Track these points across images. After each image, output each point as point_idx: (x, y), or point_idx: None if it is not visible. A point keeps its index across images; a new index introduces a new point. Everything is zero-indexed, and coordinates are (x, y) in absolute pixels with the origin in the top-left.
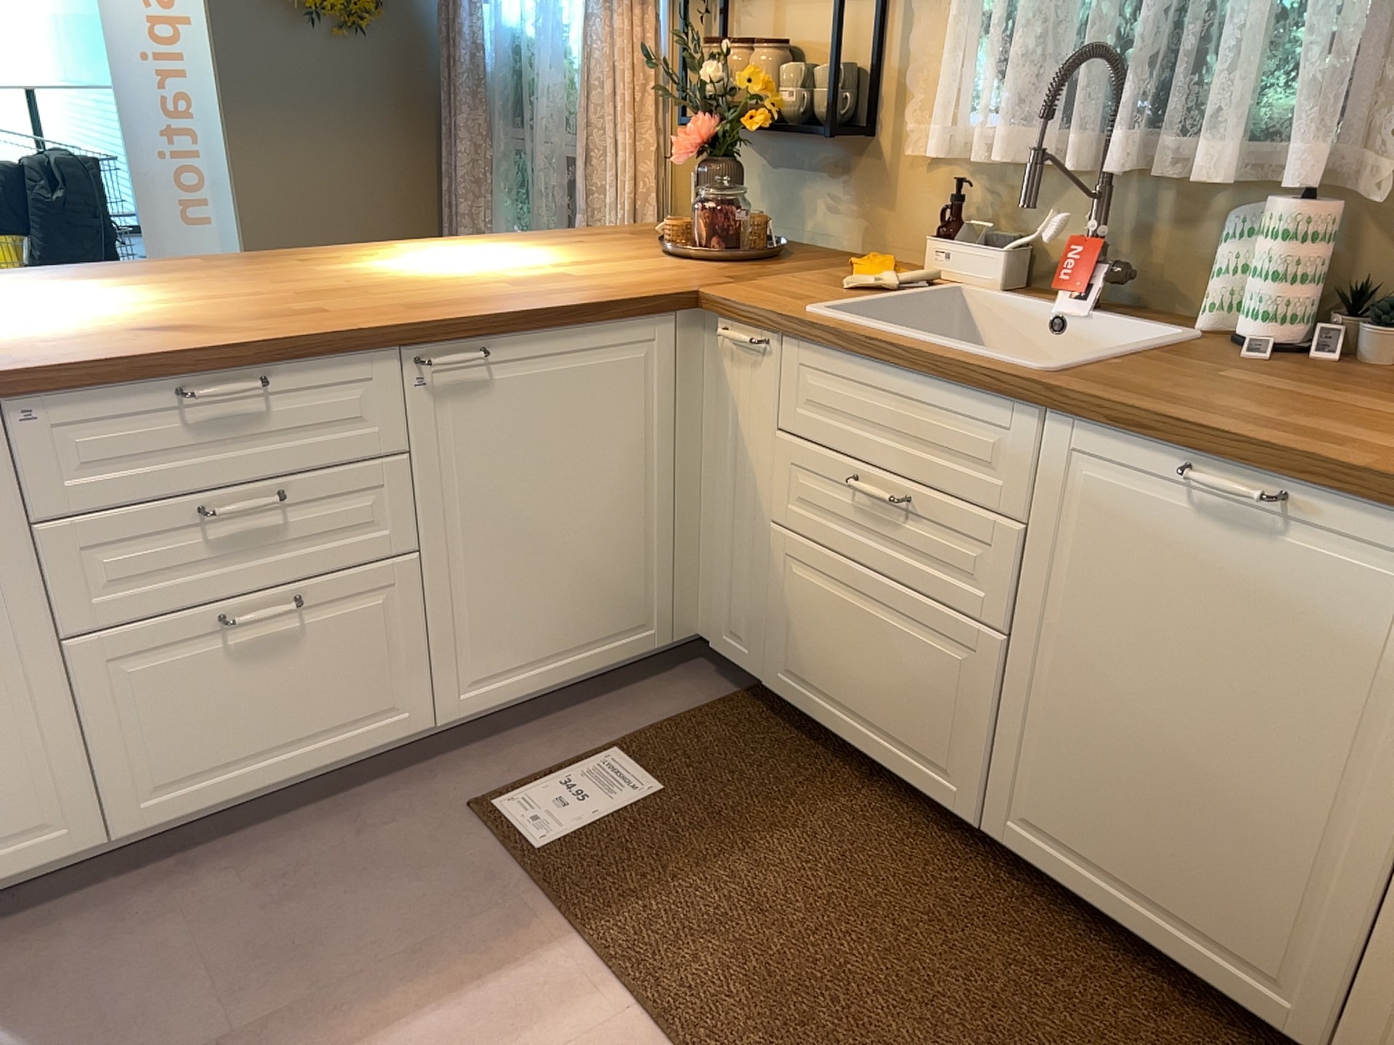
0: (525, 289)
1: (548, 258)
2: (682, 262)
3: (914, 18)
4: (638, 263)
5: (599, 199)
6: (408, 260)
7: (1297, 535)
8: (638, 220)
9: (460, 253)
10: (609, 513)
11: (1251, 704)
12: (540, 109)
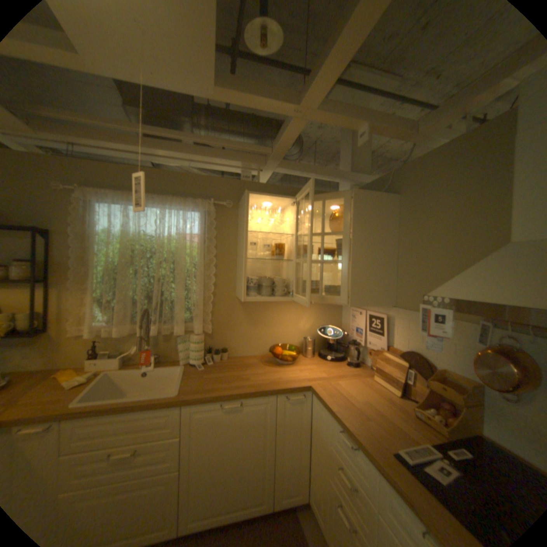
0: None
1: None
2: None
3: (63, 296)
4: None
5: None
6: None
7: (245, 409)
8: None
9: None
10: None
11: (244, 447)
12: None
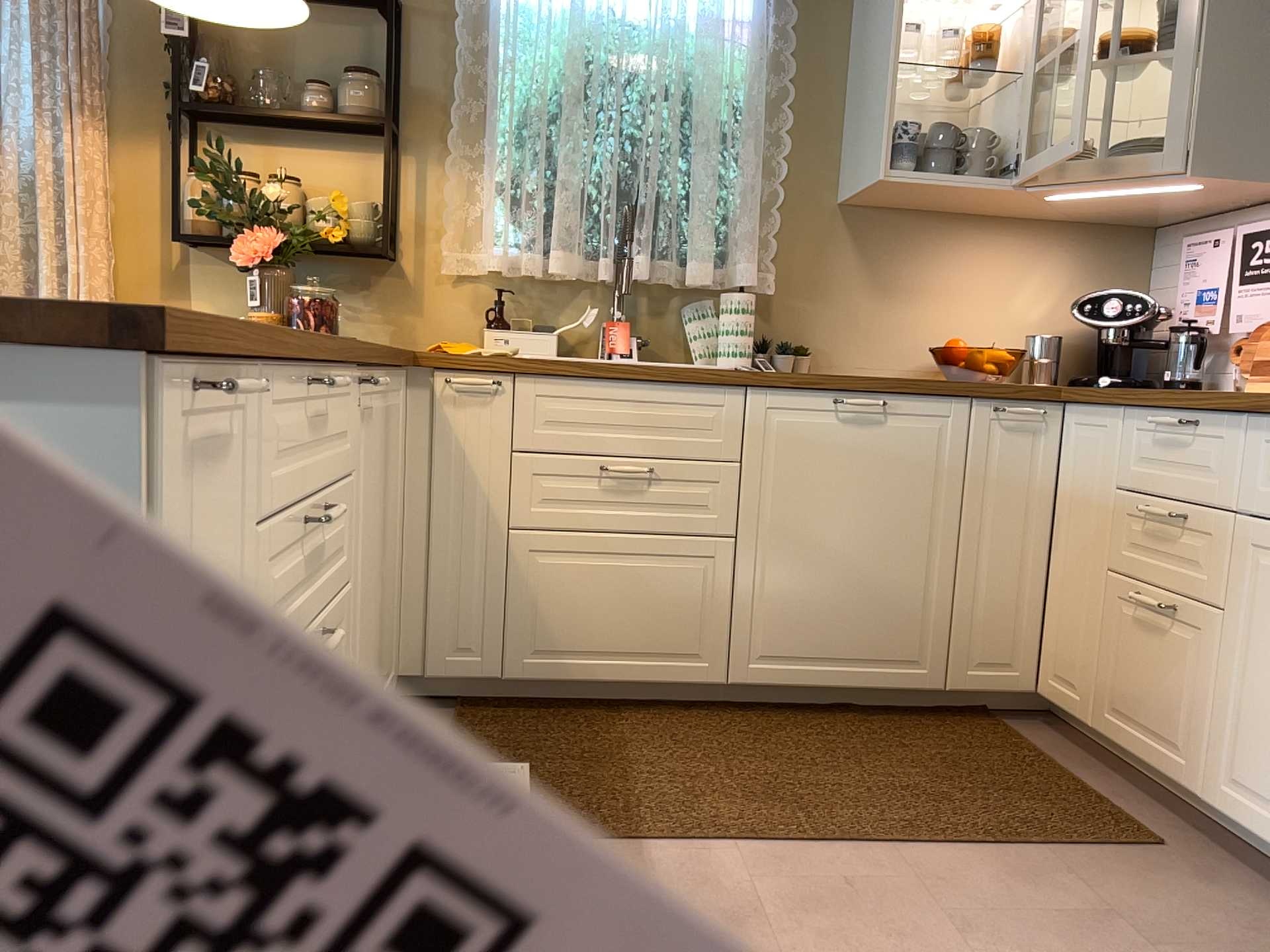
0: None
1: None
2: None
3: (432, 176)
4: None
5: None
6: None
7: (893, 419)
8: None
9: None
10: (387, 551)
11: (885, 514)
12: None
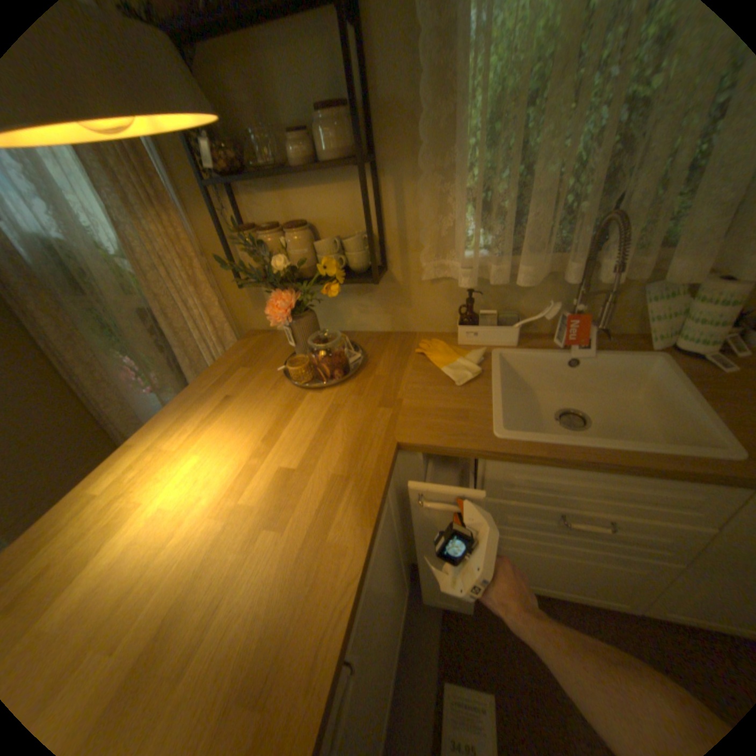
0: (293, 533)
1: (236, 442)
2: (325, 394)
3: (407, 190)
4: (306, 415)
5: (183, 333)
6: (125, 523)
7: None
8: (222, 341)
9: (158, 473)
10: (393, 590)
11: None
12: (97, 285)
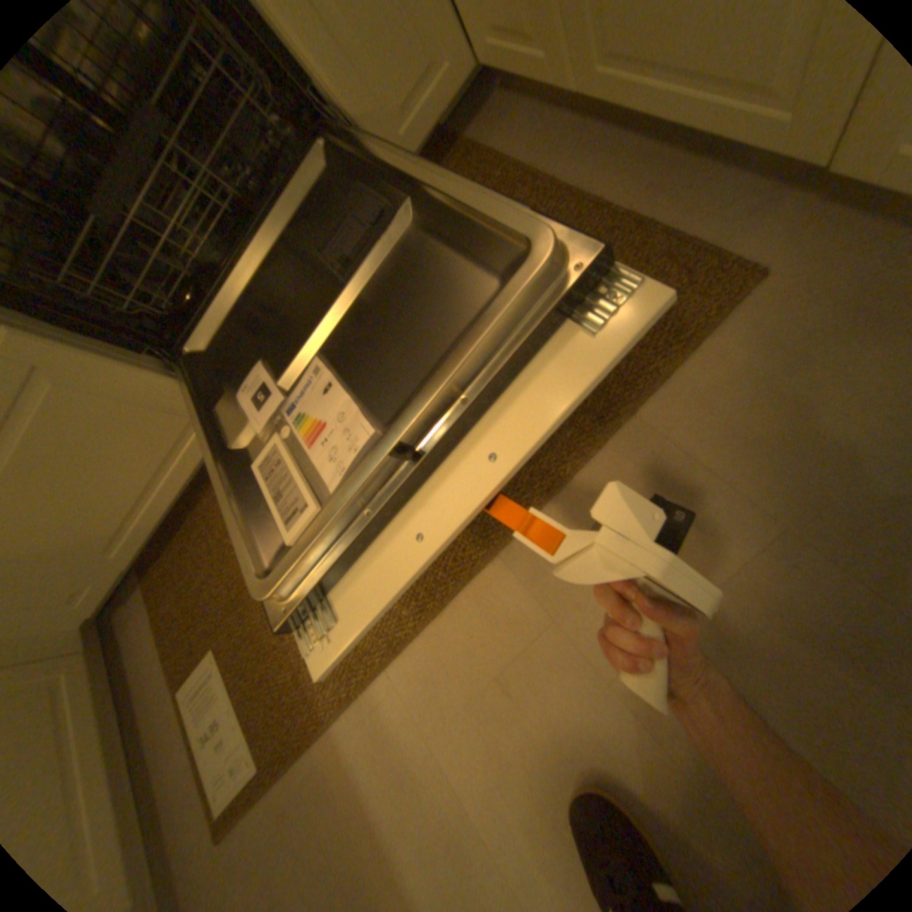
0: None
1: None
2: None
3: None
4: None
5: None
6: None
7: None
8: None
9: None
10: None
11: None
12: None
